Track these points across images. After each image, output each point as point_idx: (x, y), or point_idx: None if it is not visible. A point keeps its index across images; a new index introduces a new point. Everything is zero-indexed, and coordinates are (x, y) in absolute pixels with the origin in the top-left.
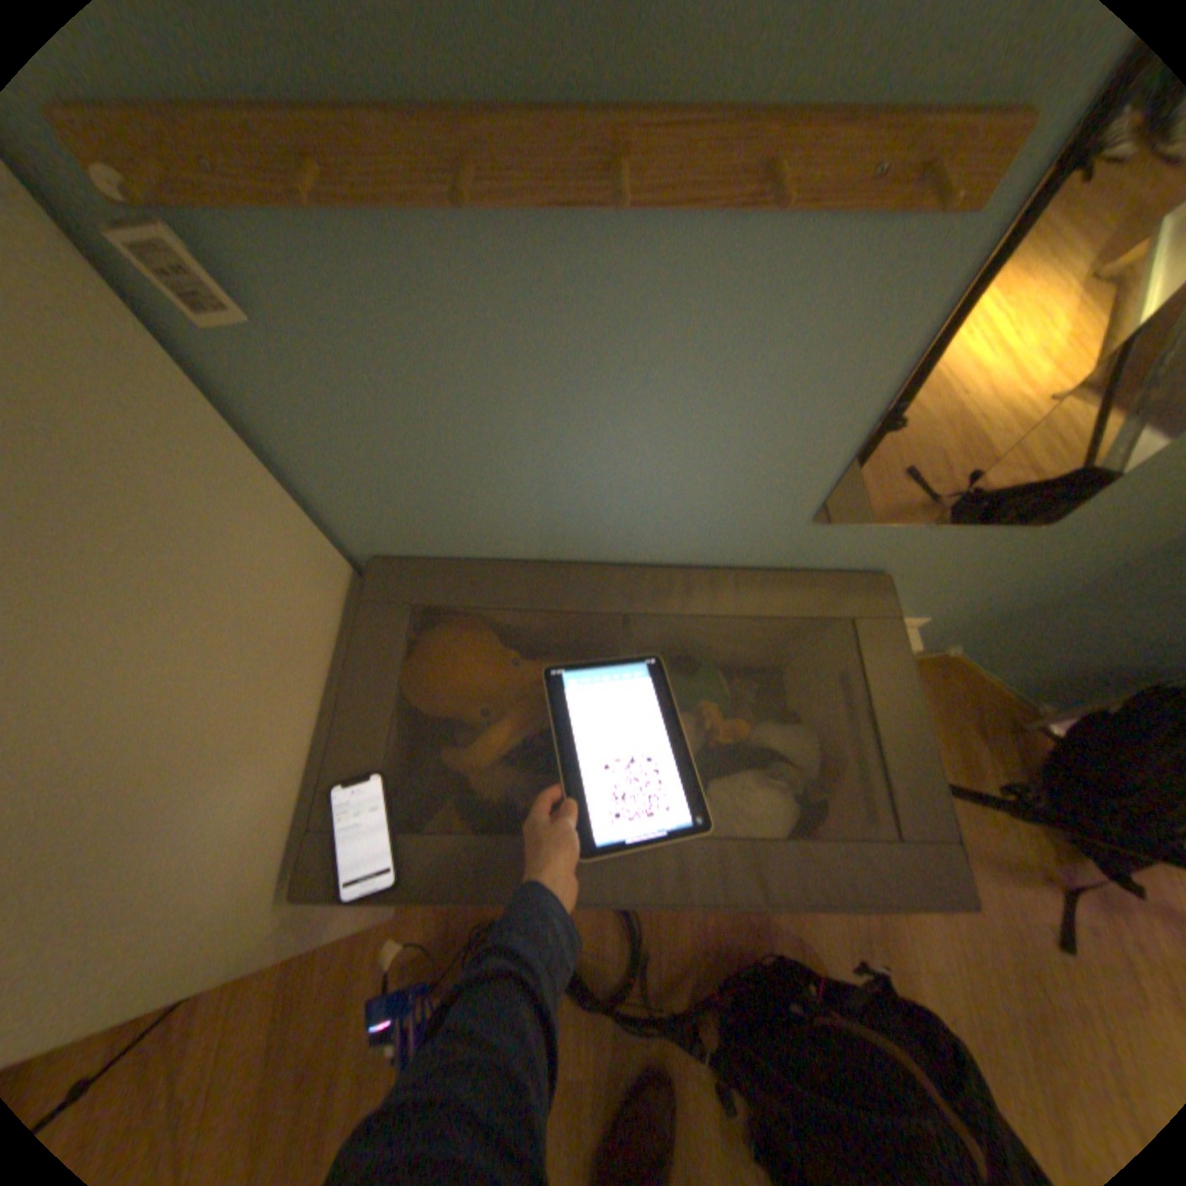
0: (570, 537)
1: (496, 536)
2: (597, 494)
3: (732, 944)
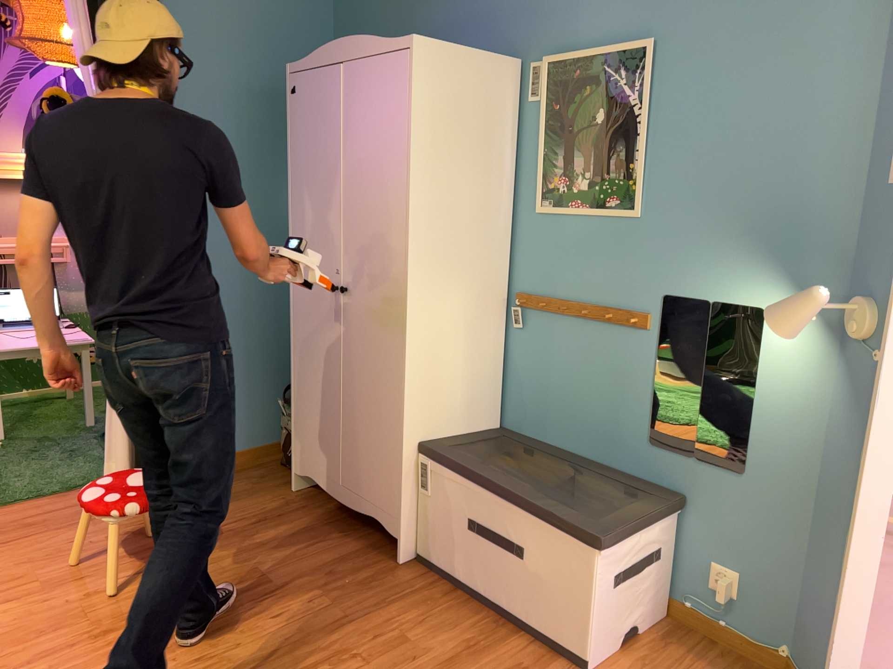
0: (568, 428)
1: (546, 420)
2: (578, 404)
3: (521, 660)
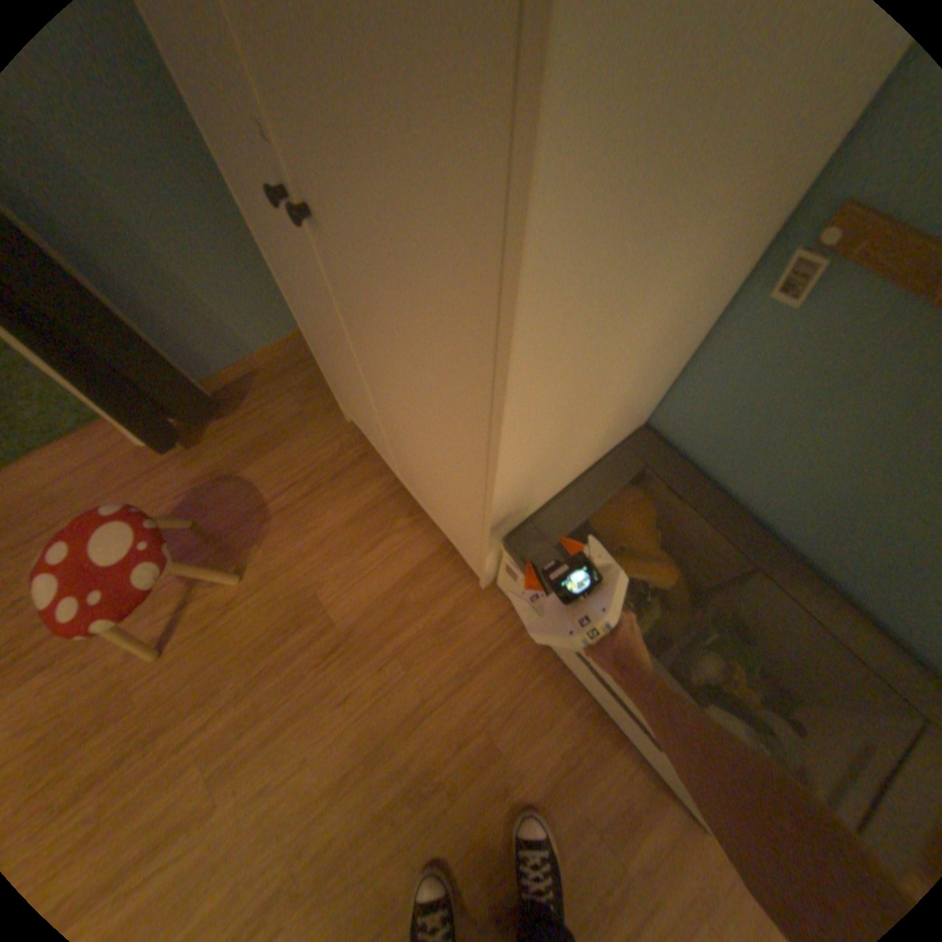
0: (792, 508)
1: (746, 471)
2: (851, 502)
3: (633, 799)
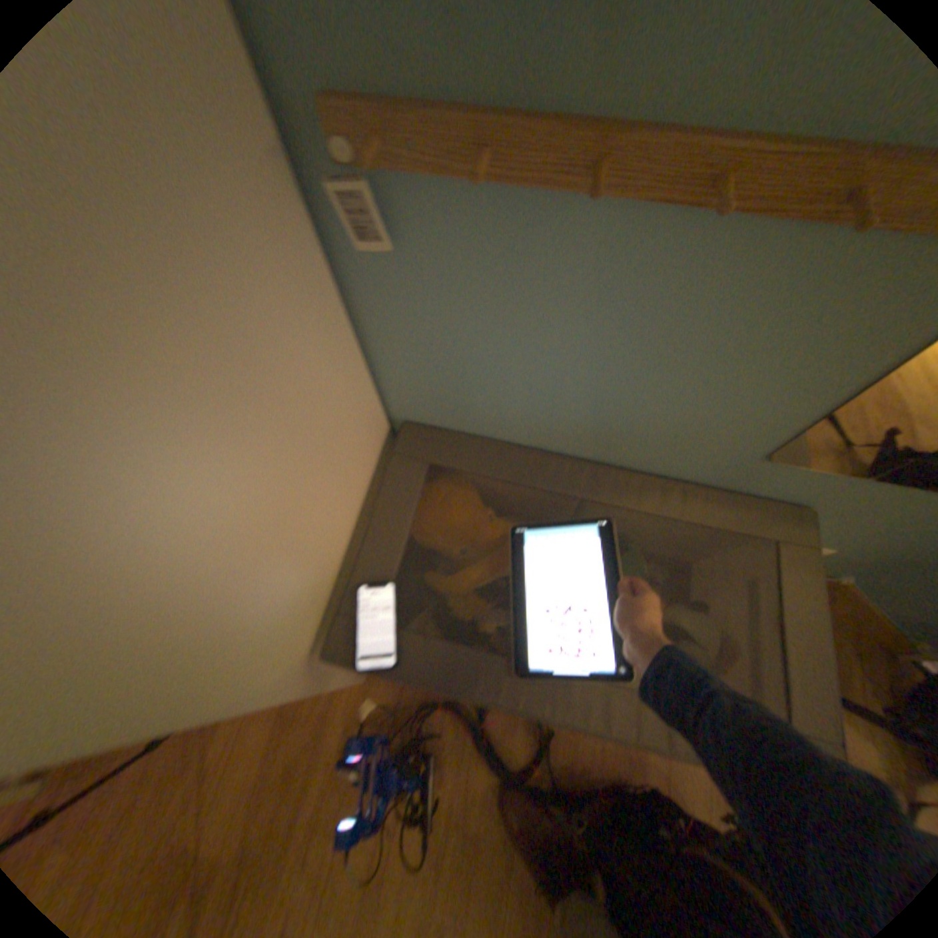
0: (560, 434)
1: (503, 423)
2: (595, 407)
3: (613, 768)
